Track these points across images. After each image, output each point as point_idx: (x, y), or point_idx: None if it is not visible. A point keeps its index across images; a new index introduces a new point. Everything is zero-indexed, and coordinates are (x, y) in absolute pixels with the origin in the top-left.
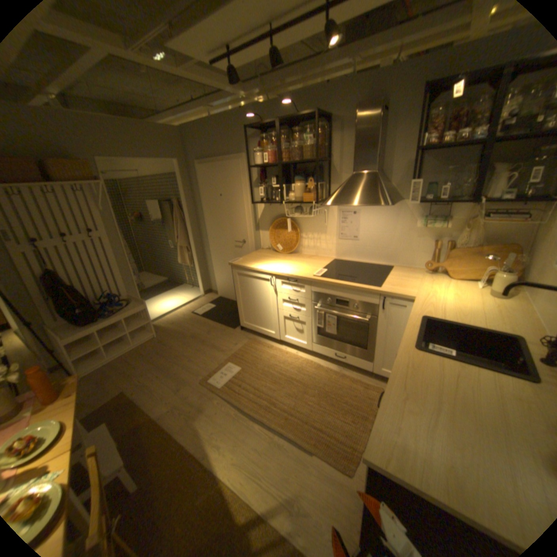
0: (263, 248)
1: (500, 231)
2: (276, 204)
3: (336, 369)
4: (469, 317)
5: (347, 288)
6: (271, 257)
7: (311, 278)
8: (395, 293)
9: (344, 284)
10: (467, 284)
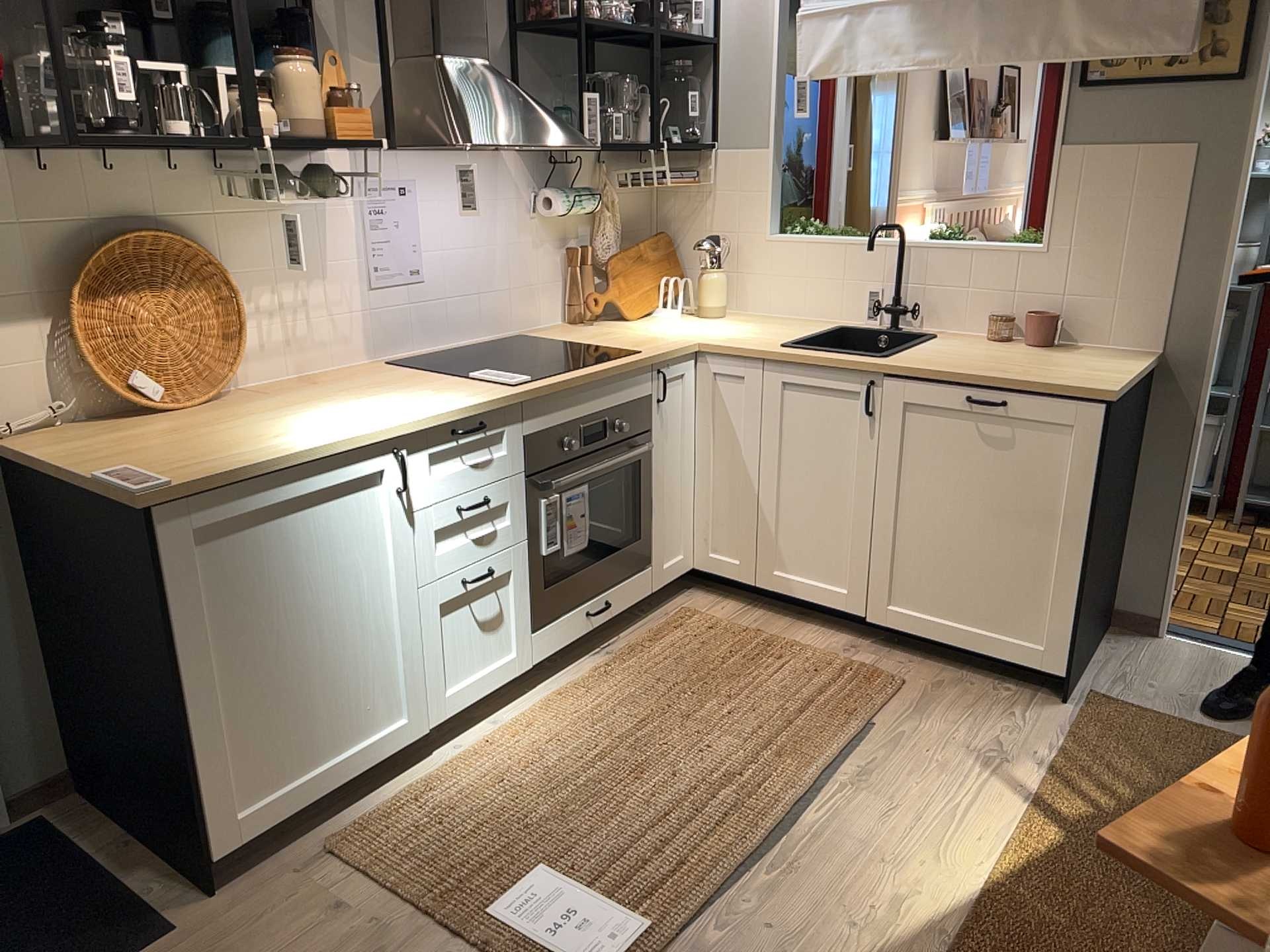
0: (14, 430)
1: (627, 215)
2: (70, 166)
3: (601, 659)
4: (781, 333)
5: (604, 379)
6: (196, 424)
7: (529, 389)
8: (676, 349)
9: (601, 370)
10: (655, 319)
